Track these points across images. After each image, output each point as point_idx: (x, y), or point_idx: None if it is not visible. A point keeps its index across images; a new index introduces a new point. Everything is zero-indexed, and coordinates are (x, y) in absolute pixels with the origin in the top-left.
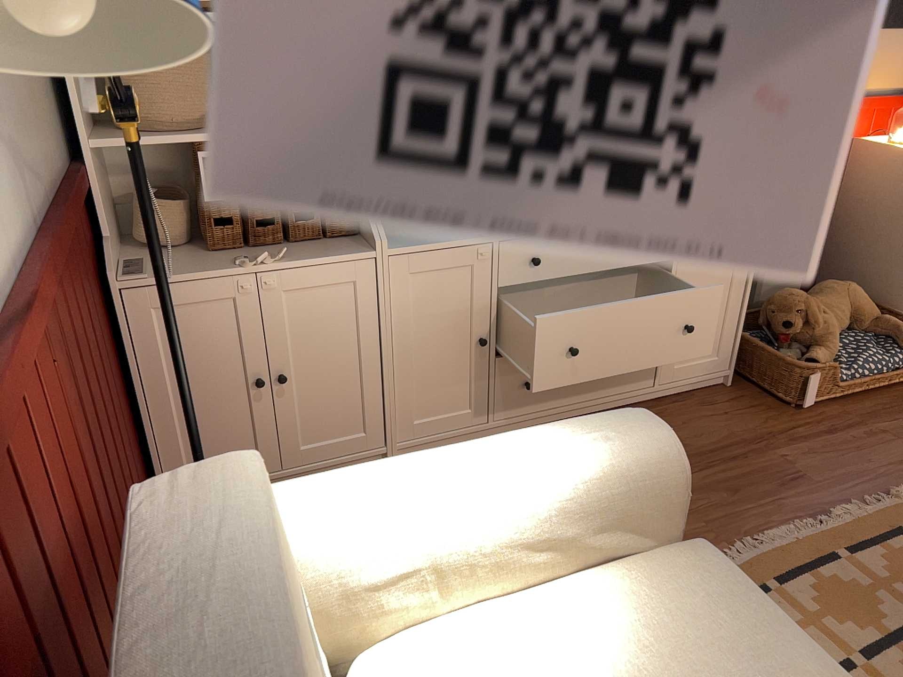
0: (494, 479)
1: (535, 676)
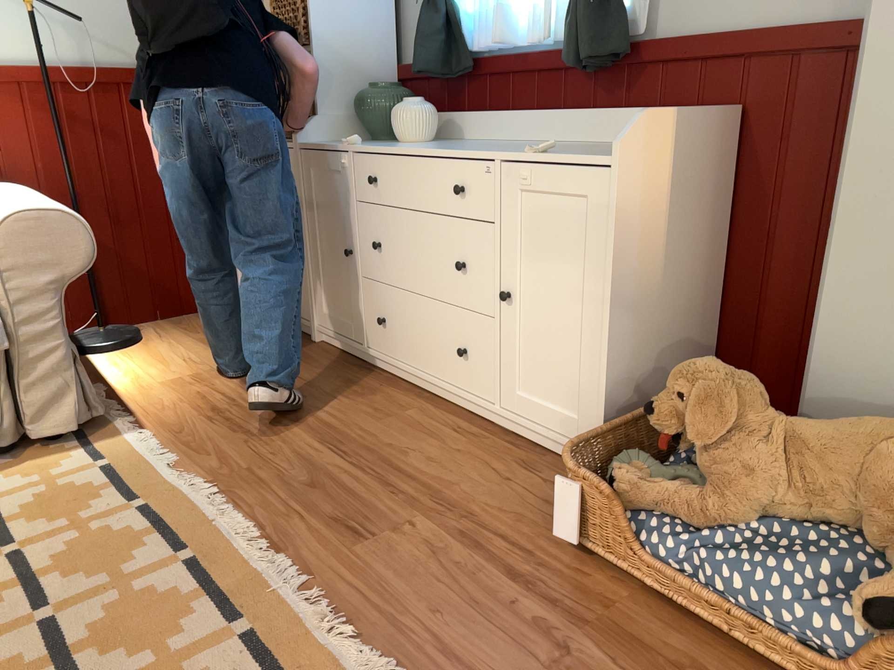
0: None
1: None
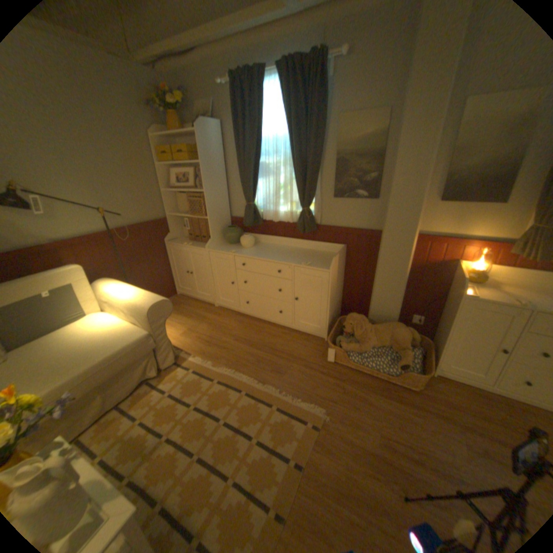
0: (125, 294)
1: (97, 326)
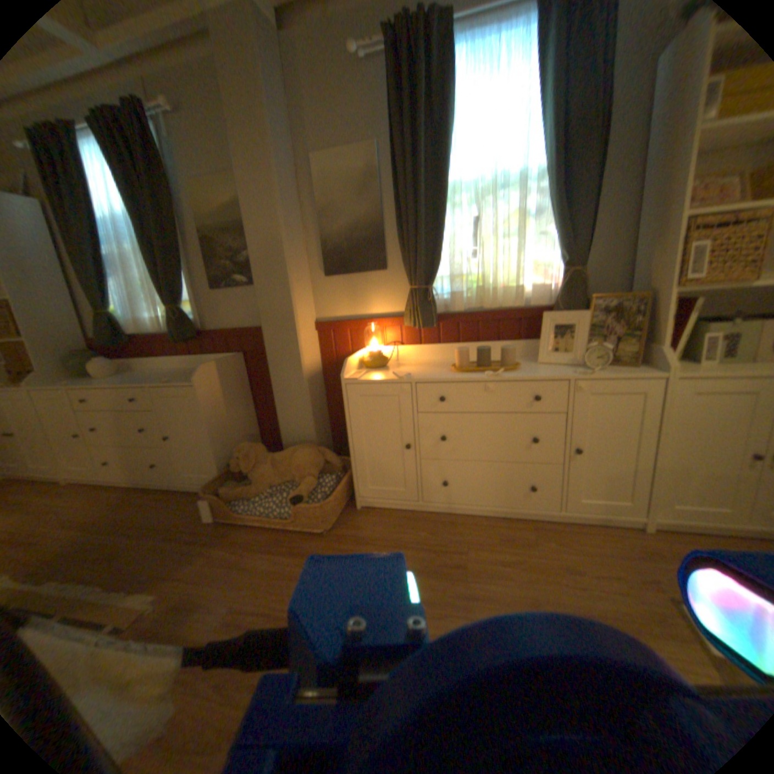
0: None
1: None
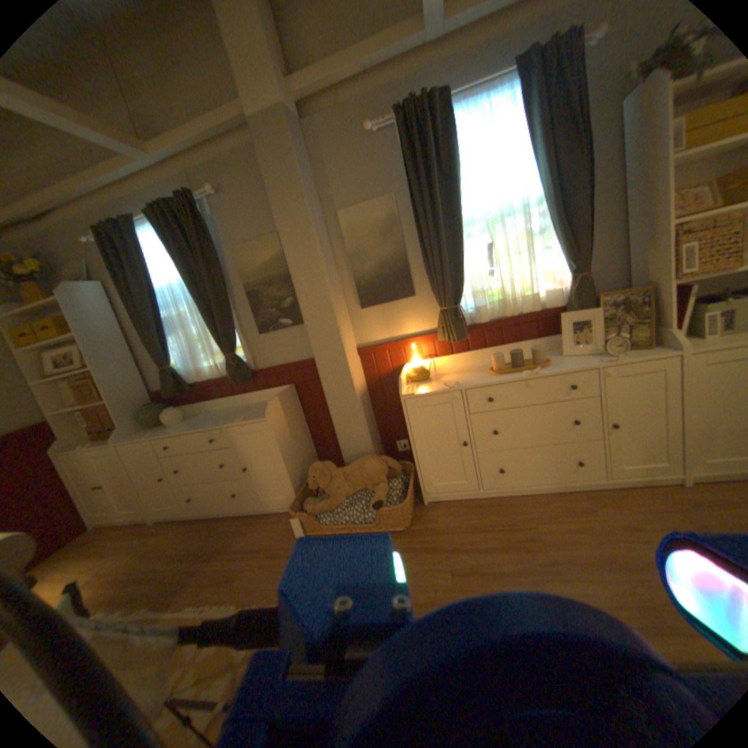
0: None
1: None
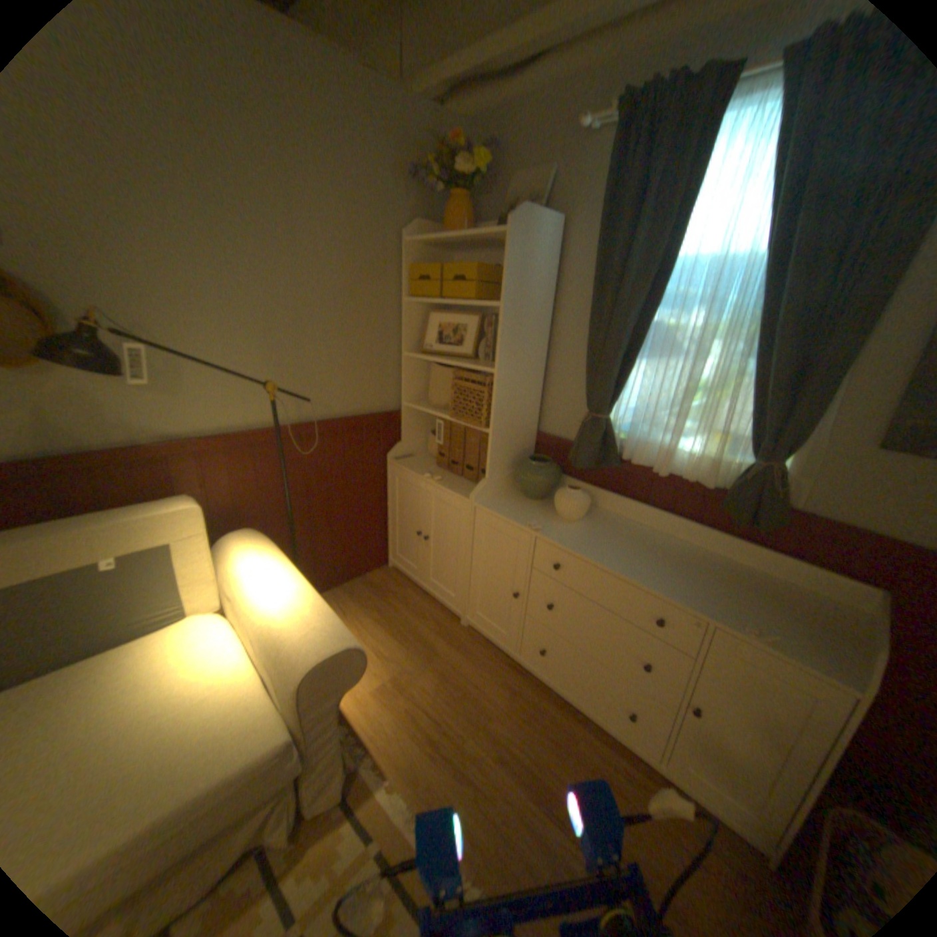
0: (268, 599)
1: (187, 671)
